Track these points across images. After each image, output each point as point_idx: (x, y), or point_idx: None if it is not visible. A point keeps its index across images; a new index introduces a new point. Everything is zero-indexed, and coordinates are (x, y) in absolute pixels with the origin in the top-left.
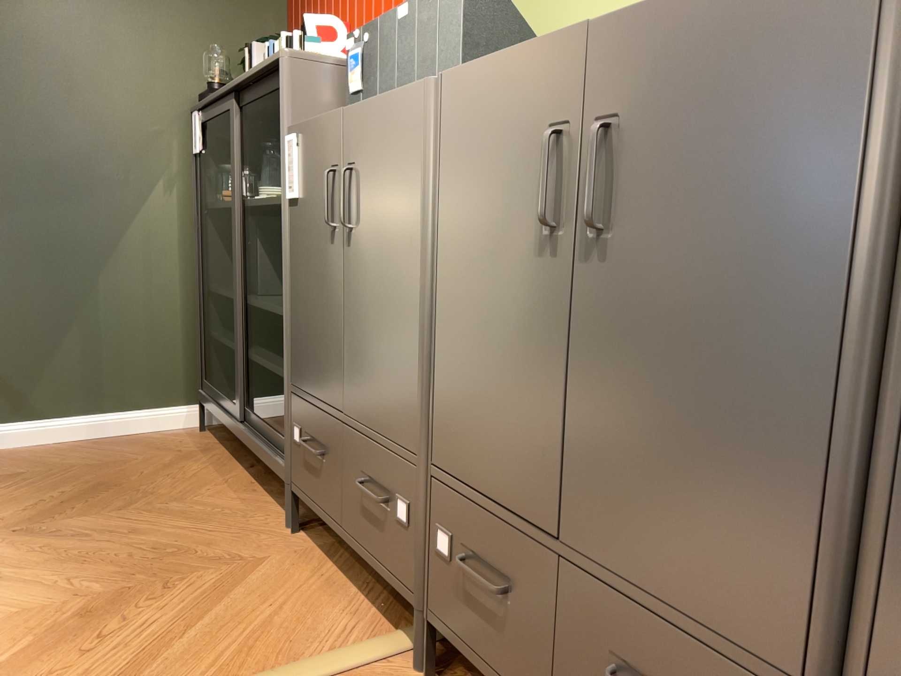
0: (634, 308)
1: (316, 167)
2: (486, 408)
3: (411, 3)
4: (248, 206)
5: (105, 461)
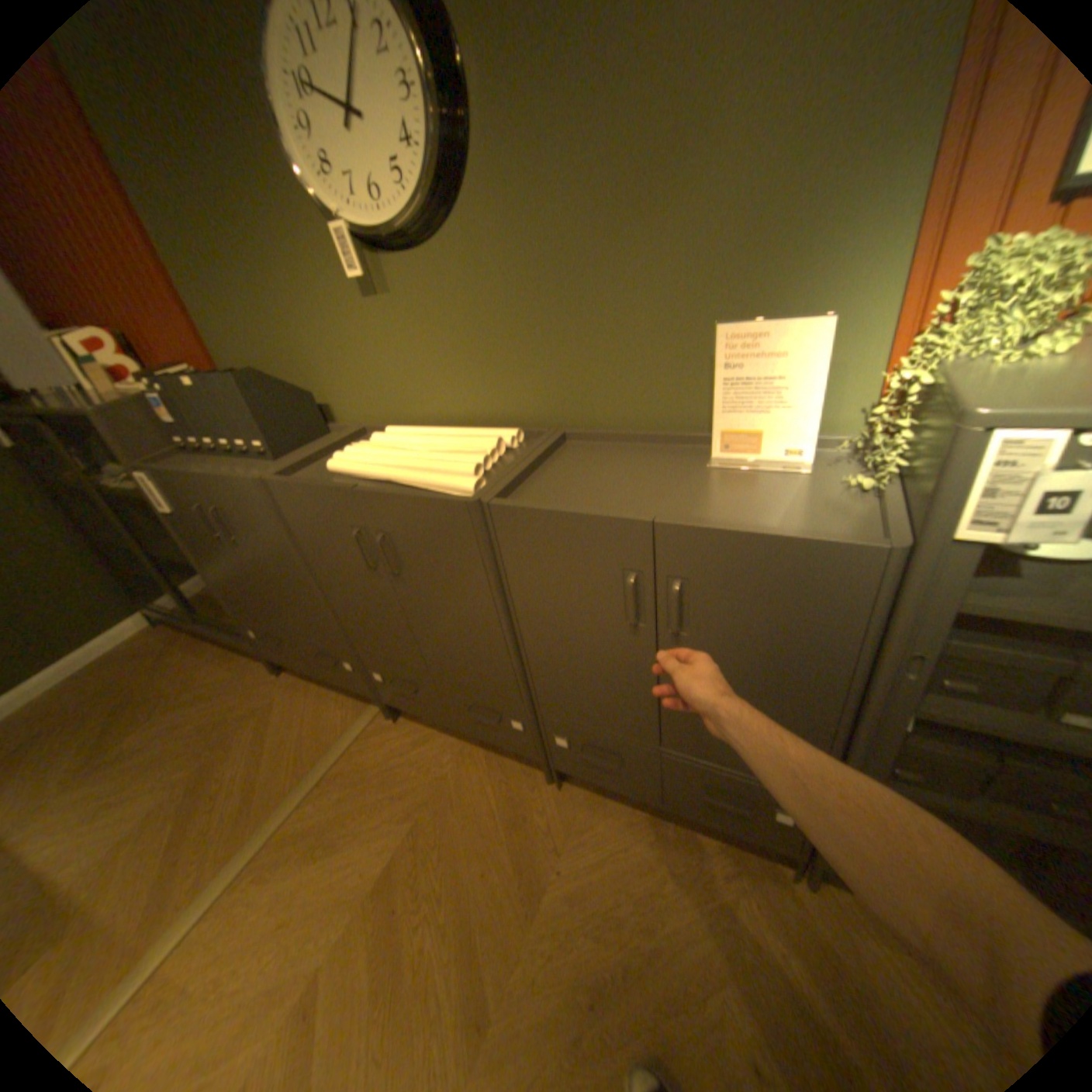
0: (425, 602)
1: (179, 497)
2: (374, 630)
3: (192, 375)
4: (107, 492)
5: (101, 688)
